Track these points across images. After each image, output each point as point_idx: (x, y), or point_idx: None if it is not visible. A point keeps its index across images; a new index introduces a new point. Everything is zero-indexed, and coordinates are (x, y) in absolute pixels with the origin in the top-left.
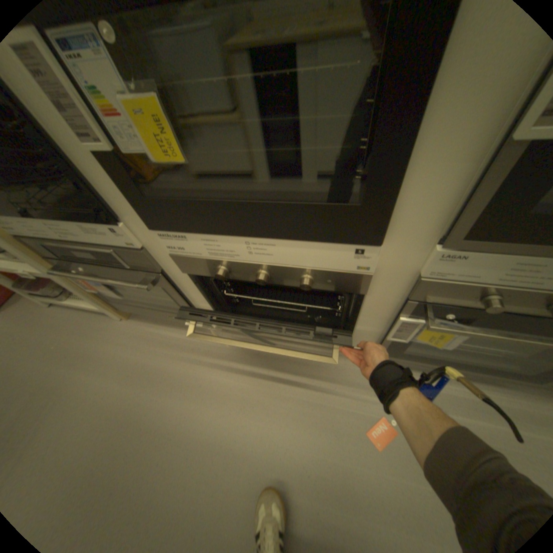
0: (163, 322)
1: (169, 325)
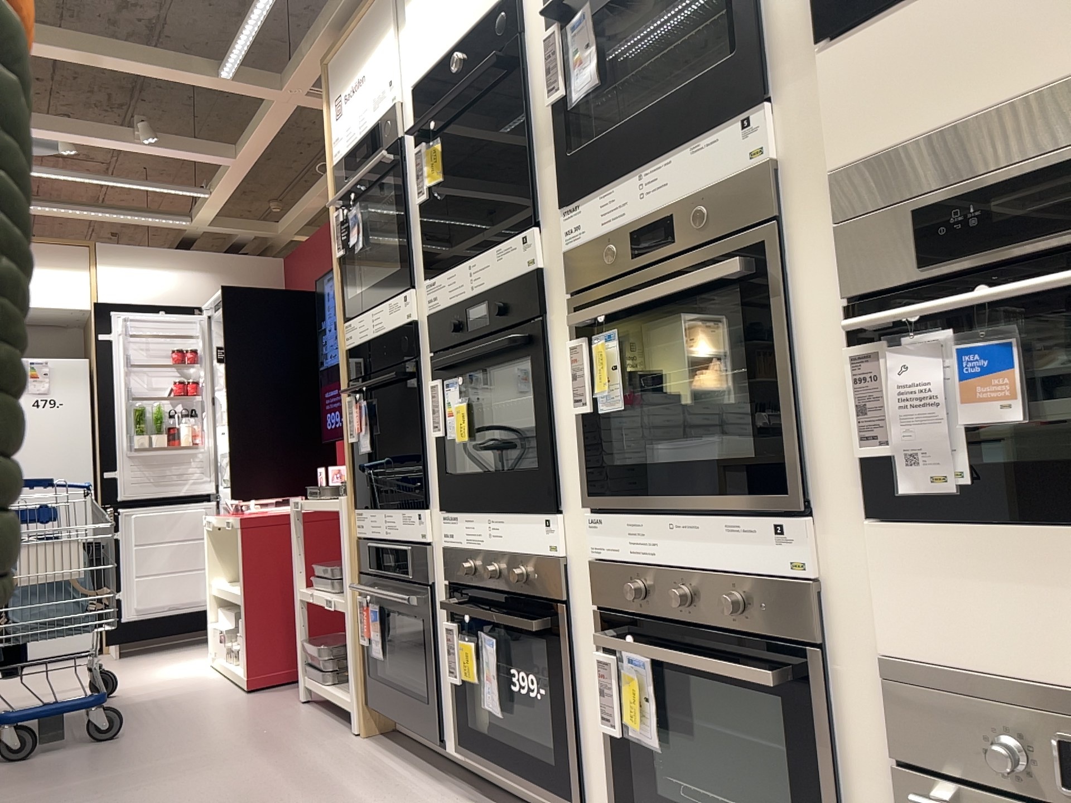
0: (400, 753)
1: (402, 758)
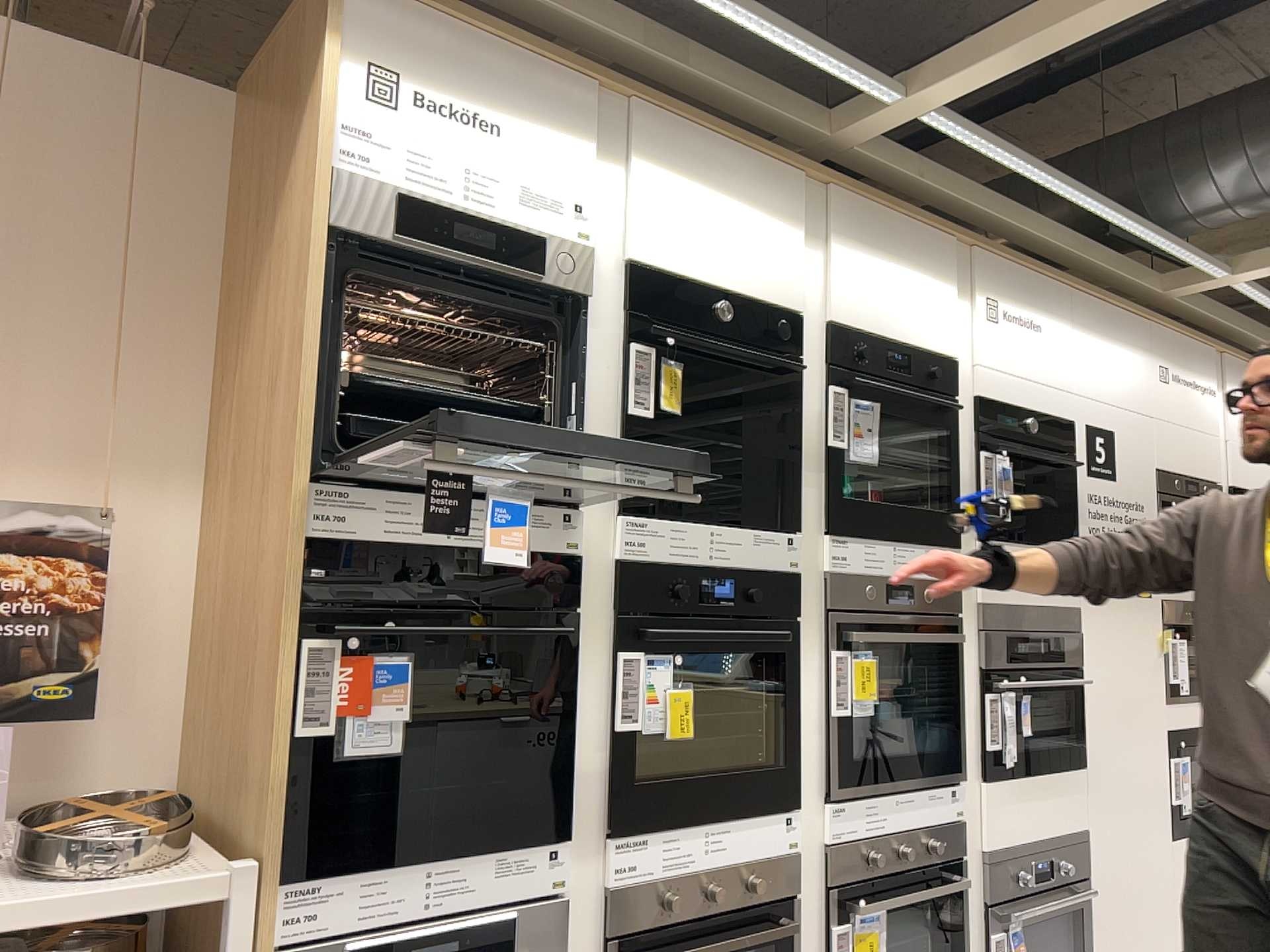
0: None
1: None
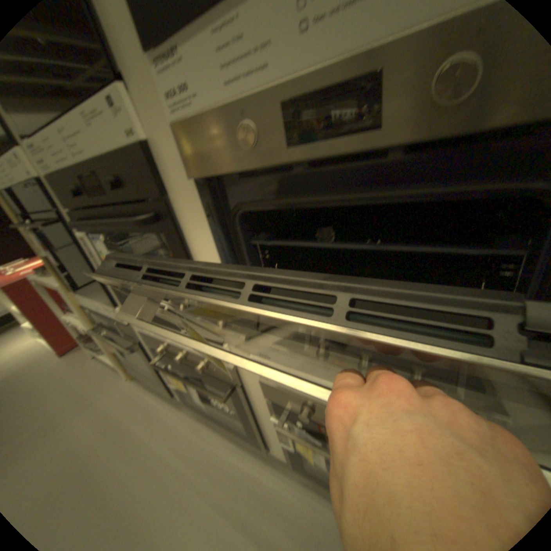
0: (151, 391)
1: (153, 395)
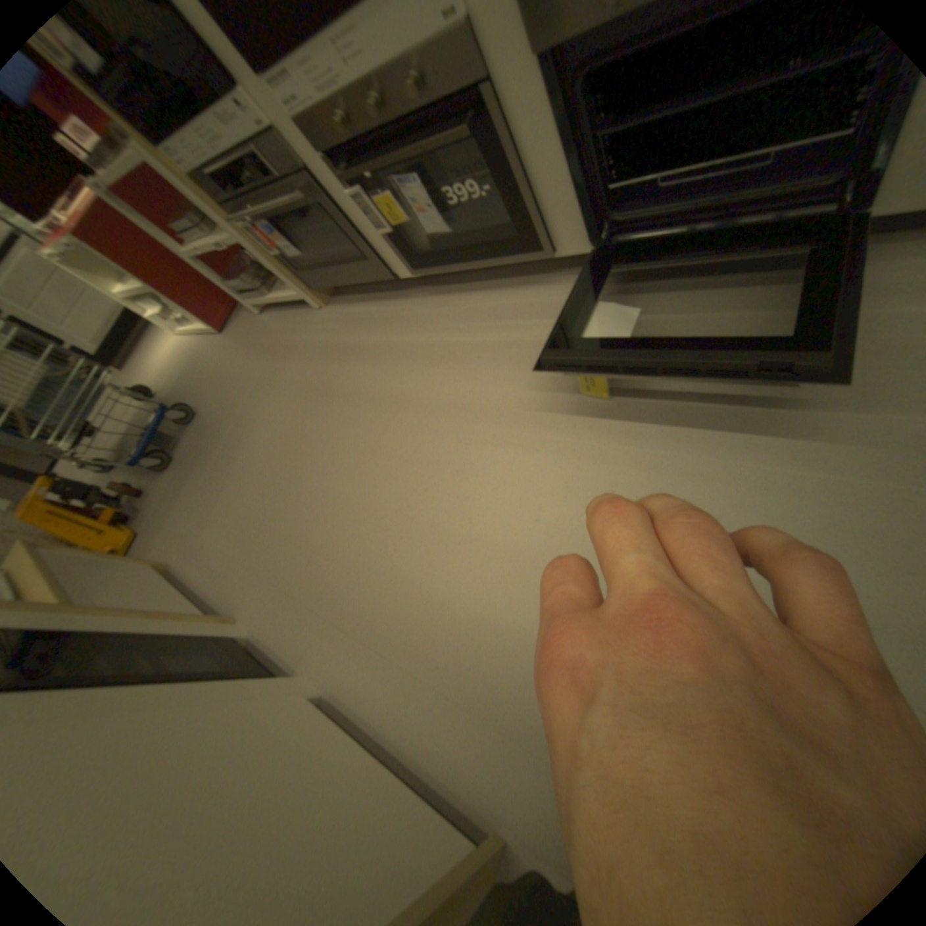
0: (359, 299)
1: (364, 301)
